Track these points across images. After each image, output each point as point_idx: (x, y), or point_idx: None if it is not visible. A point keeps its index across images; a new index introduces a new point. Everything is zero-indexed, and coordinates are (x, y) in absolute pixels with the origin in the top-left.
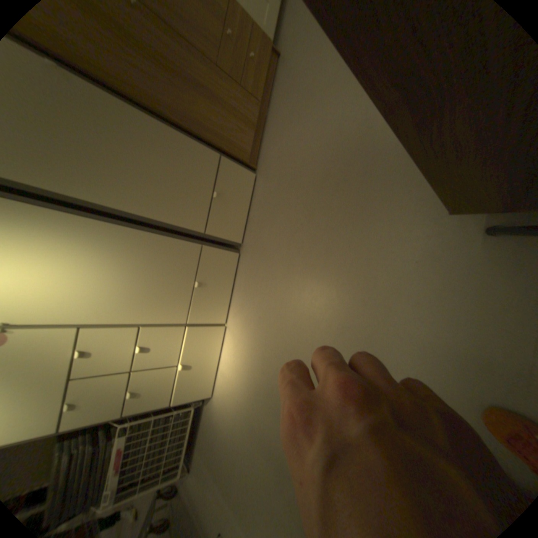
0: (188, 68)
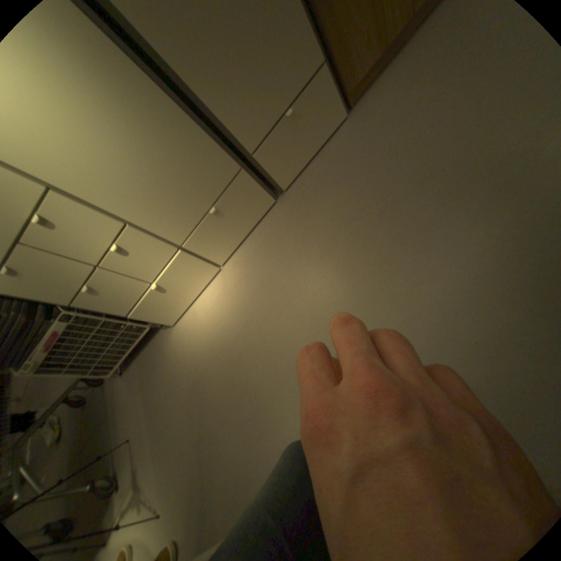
0: None
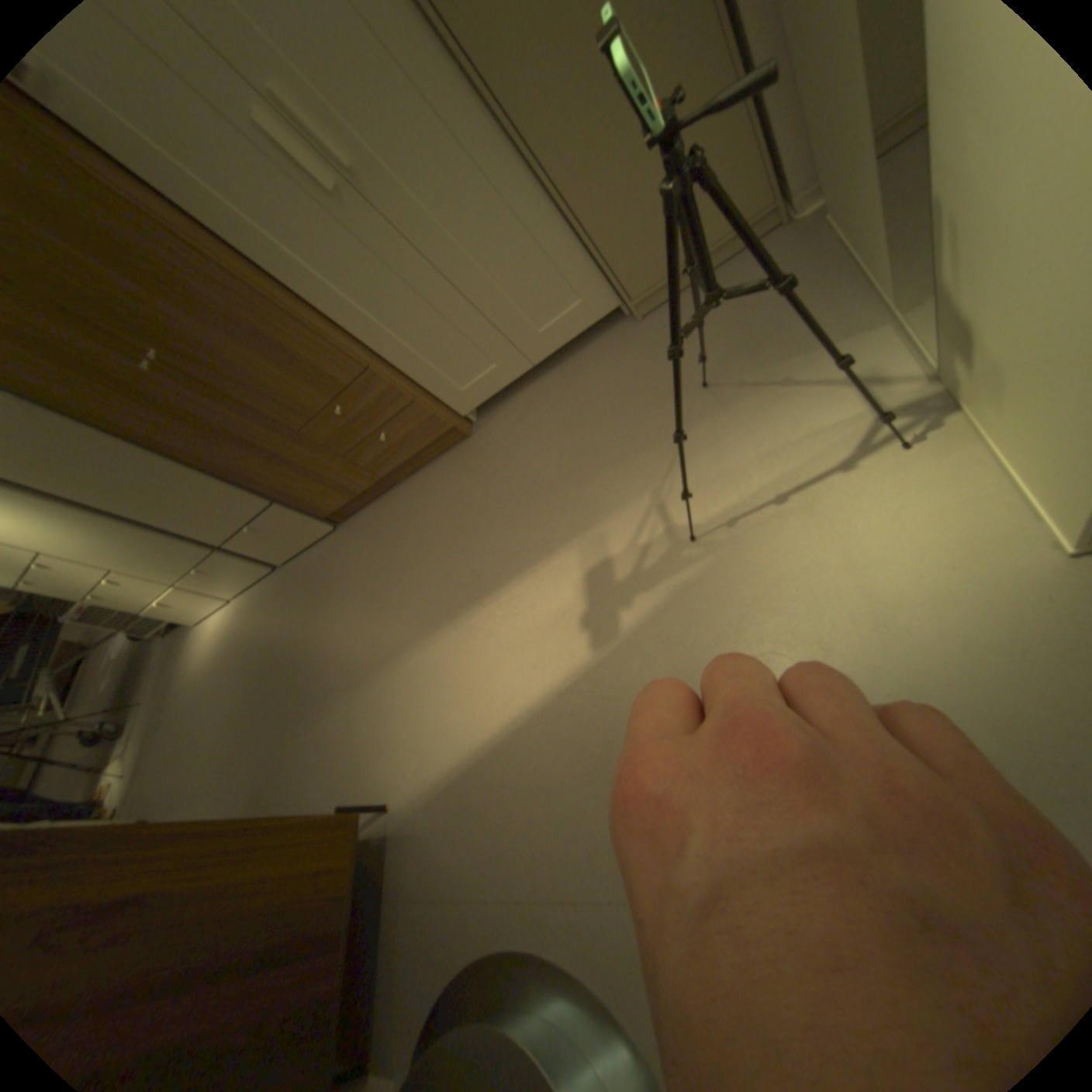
0: (239, 430)
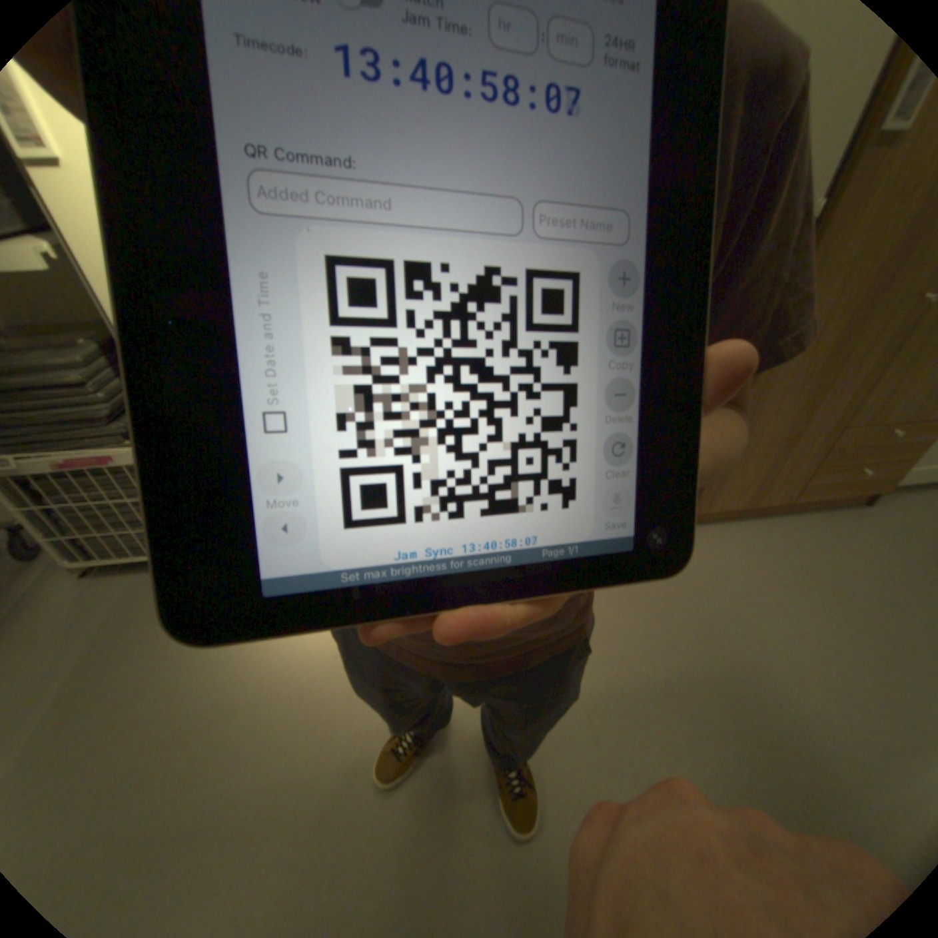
0: (833, 393)
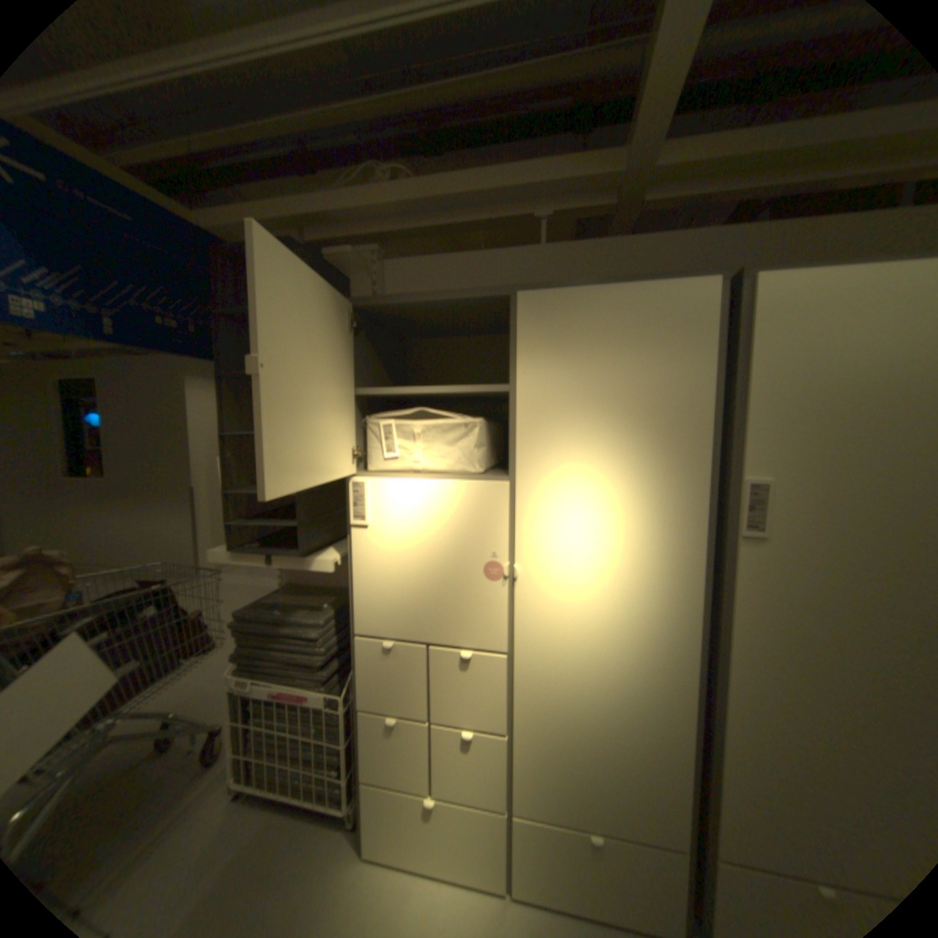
0: None
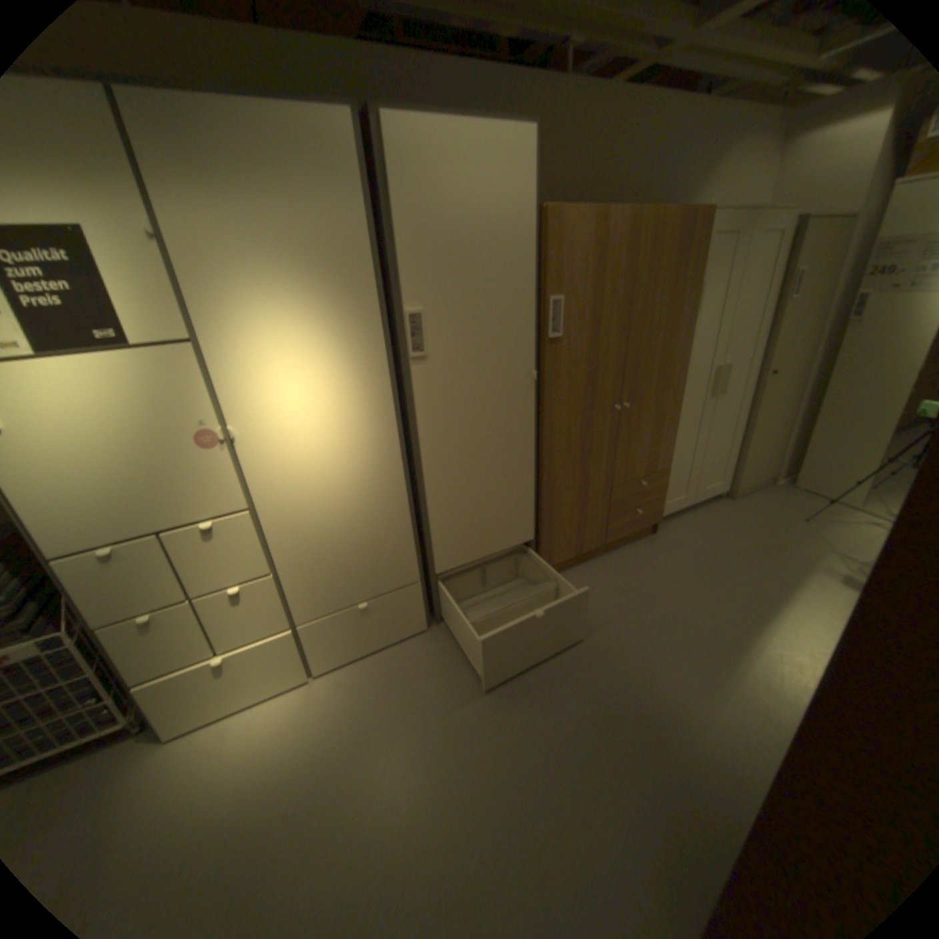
0: (592, 471)
